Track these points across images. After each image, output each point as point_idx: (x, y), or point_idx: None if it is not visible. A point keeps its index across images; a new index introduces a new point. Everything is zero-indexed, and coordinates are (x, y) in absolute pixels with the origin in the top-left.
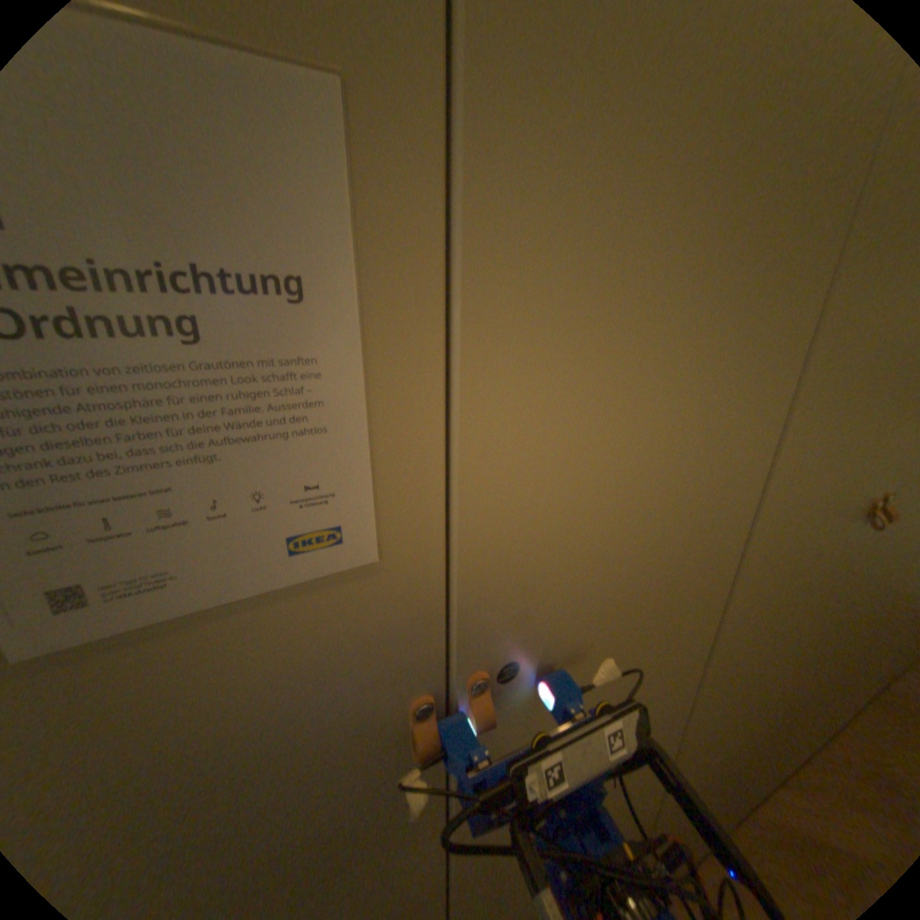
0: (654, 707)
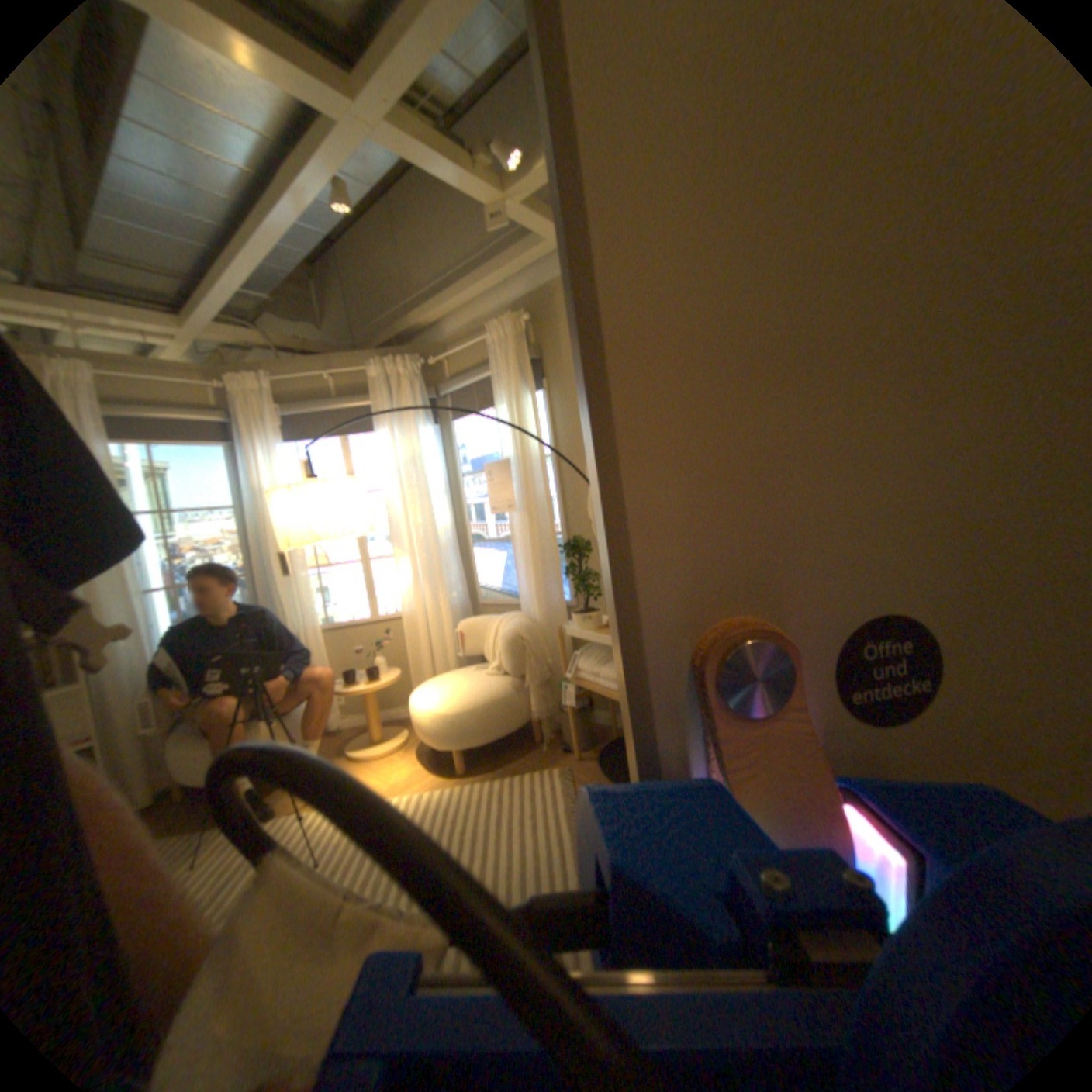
0: None
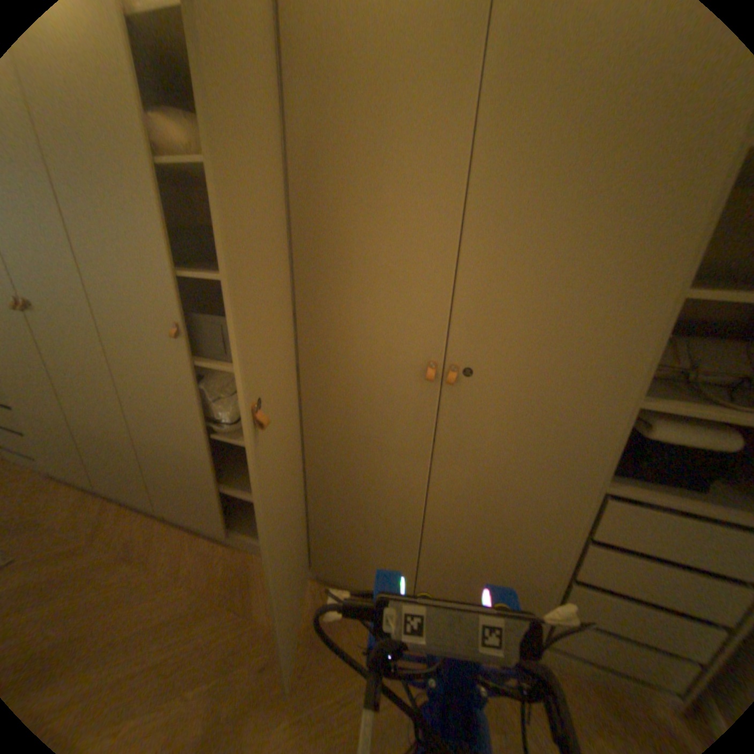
0: (86, 362)
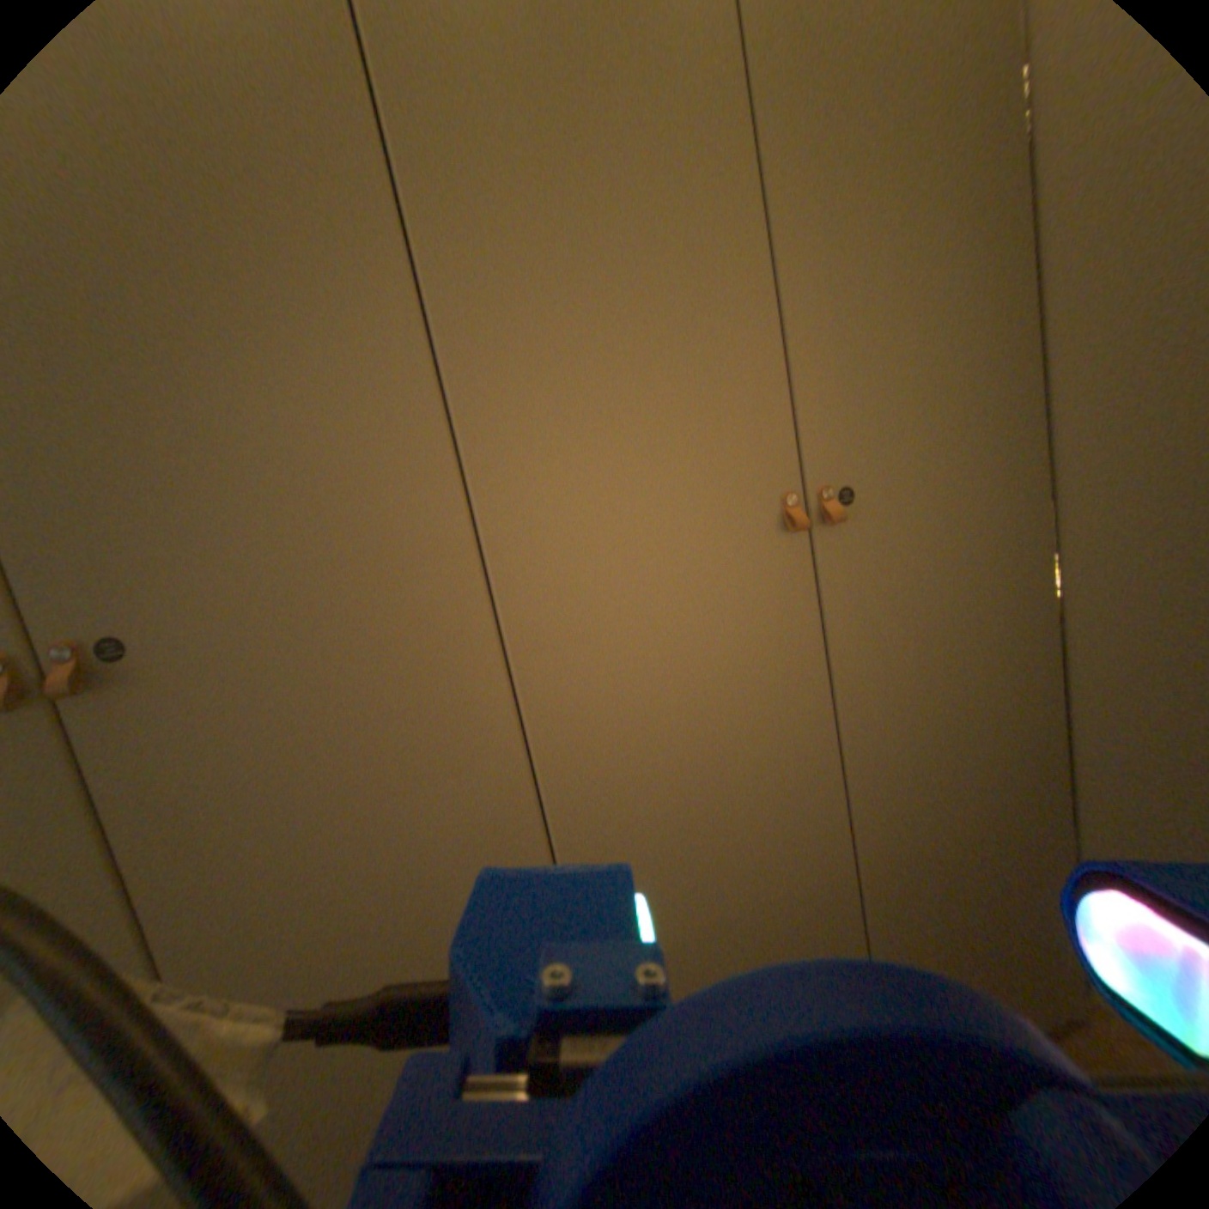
0: (433, 757)
